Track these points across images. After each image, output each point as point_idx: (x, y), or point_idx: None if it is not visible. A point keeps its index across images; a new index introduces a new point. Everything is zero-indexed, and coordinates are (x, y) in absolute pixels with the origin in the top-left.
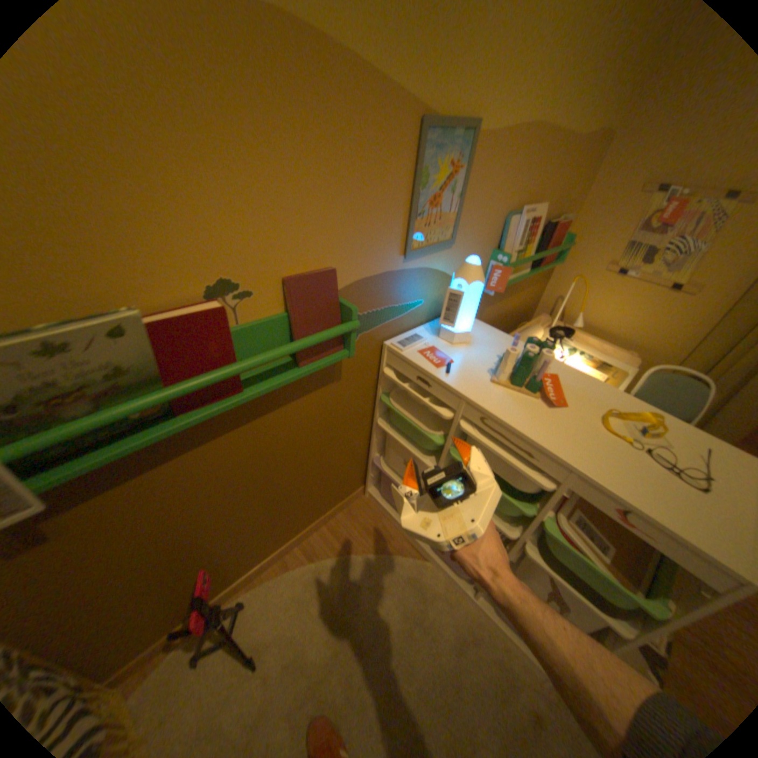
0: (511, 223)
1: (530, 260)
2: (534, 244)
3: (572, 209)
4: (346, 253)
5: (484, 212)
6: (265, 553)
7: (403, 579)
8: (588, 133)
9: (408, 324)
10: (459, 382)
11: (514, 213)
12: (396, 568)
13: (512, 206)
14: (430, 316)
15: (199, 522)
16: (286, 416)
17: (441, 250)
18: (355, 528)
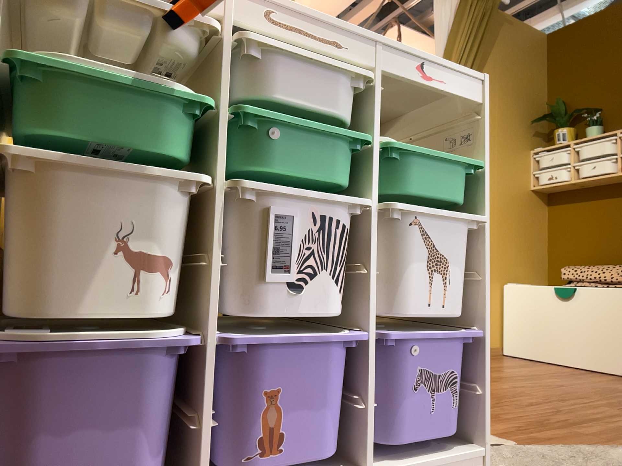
0: None
1: None
2: None
3: None
4: None
5: None
6: None
7: None
8: None
9: None
10: None
11: None
12: None
13: None
14: None
15: None
16: None
17: None
18: None
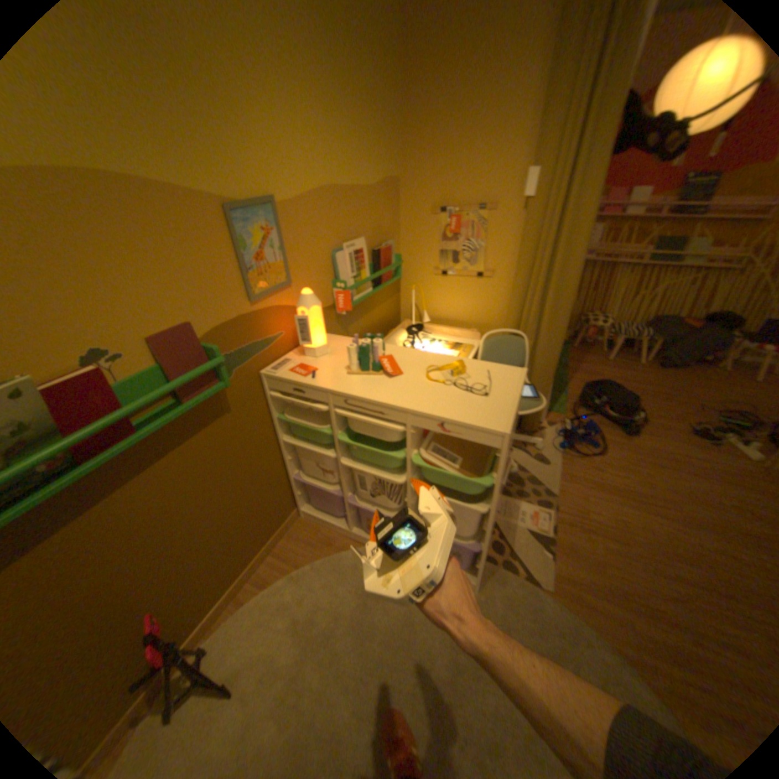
0: (337, 258)
1: (366, 281)
2: (366, 269)
3: (391, 237)
4: (196, 310)
5: (309, 255)
6: (214, 597)
7: (349, 568)
8: (374, 184)
9: (278, 353)
10: (323, 382)
11: (337, 251)
12: (341, 562)
13: (333, 246)
14: (297, 343)
15: (132, 572)
16: (188, 454)
17: (283, 290)
18: (298, 546)
